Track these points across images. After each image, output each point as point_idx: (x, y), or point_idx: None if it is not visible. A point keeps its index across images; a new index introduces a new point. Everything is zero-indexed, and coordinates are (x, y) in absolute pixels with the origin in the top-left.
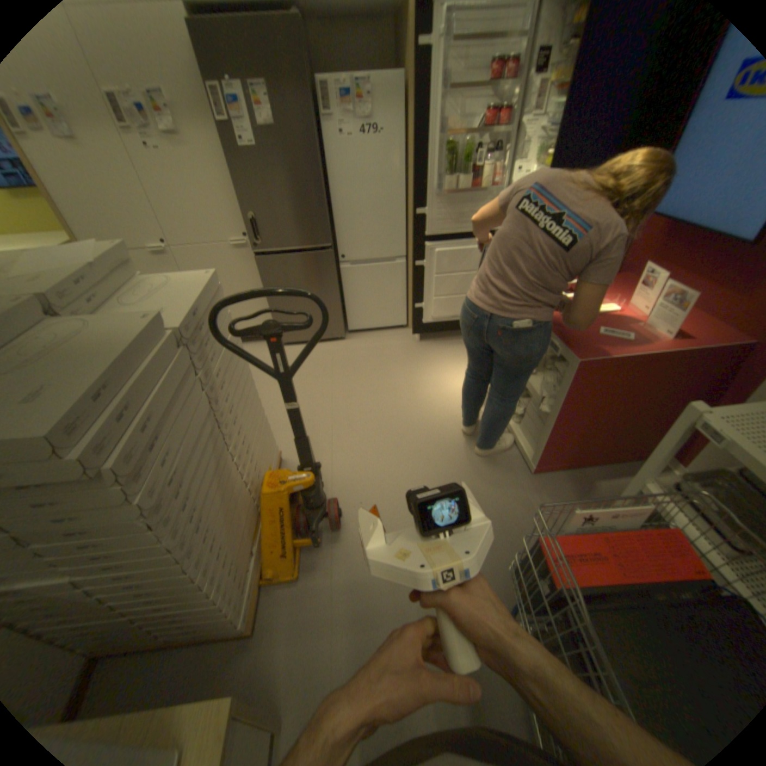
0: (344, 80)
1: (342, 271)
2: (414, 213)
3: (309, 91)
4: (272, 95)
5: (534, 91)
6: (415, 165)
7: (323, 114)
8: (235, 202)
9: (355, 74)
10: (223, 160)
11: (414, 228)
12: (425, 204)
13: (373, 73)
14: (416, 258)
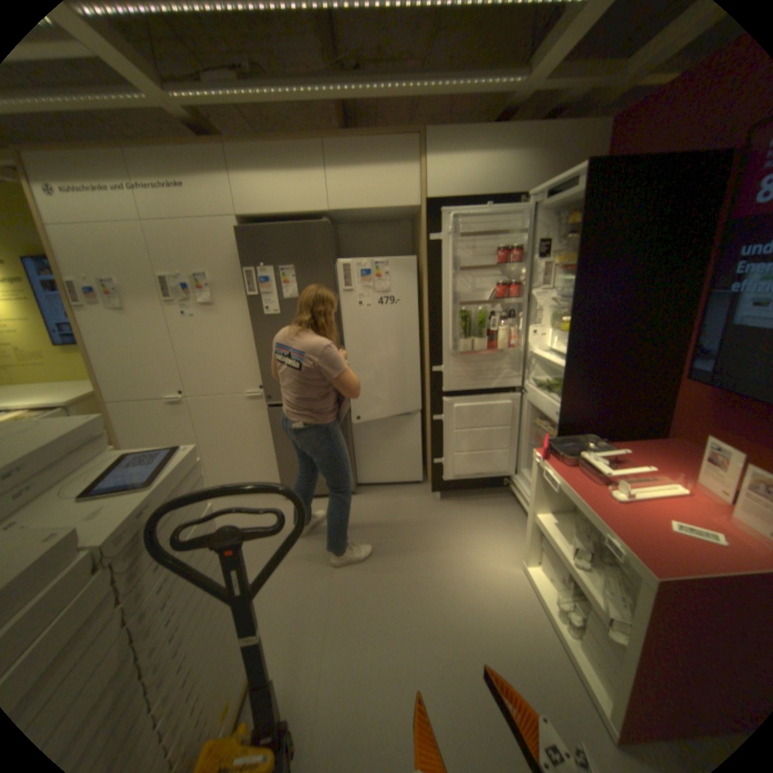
0: (364, 264)
1: (356, 421)
2: (430, 370)
3: (333, 273)
4: (299, 276)
5: (539, 269)
6: (430, 328)
7: (345, 289)
8: (256, 358)
9: (374, 260)
10: (250, 324)
11: (431, 382)
12: (440, 363)
13: (391, 259)
14: (433, 411)
